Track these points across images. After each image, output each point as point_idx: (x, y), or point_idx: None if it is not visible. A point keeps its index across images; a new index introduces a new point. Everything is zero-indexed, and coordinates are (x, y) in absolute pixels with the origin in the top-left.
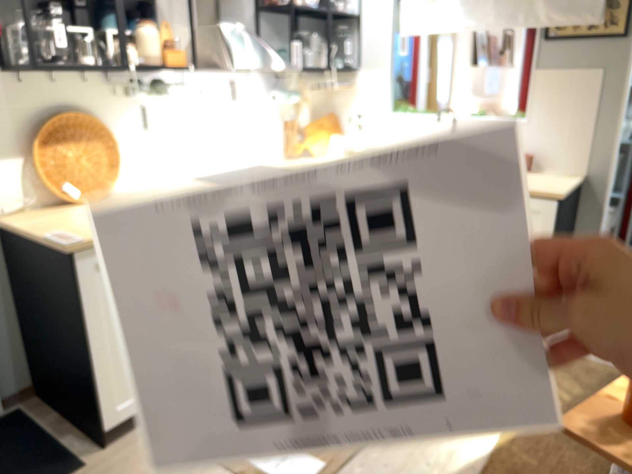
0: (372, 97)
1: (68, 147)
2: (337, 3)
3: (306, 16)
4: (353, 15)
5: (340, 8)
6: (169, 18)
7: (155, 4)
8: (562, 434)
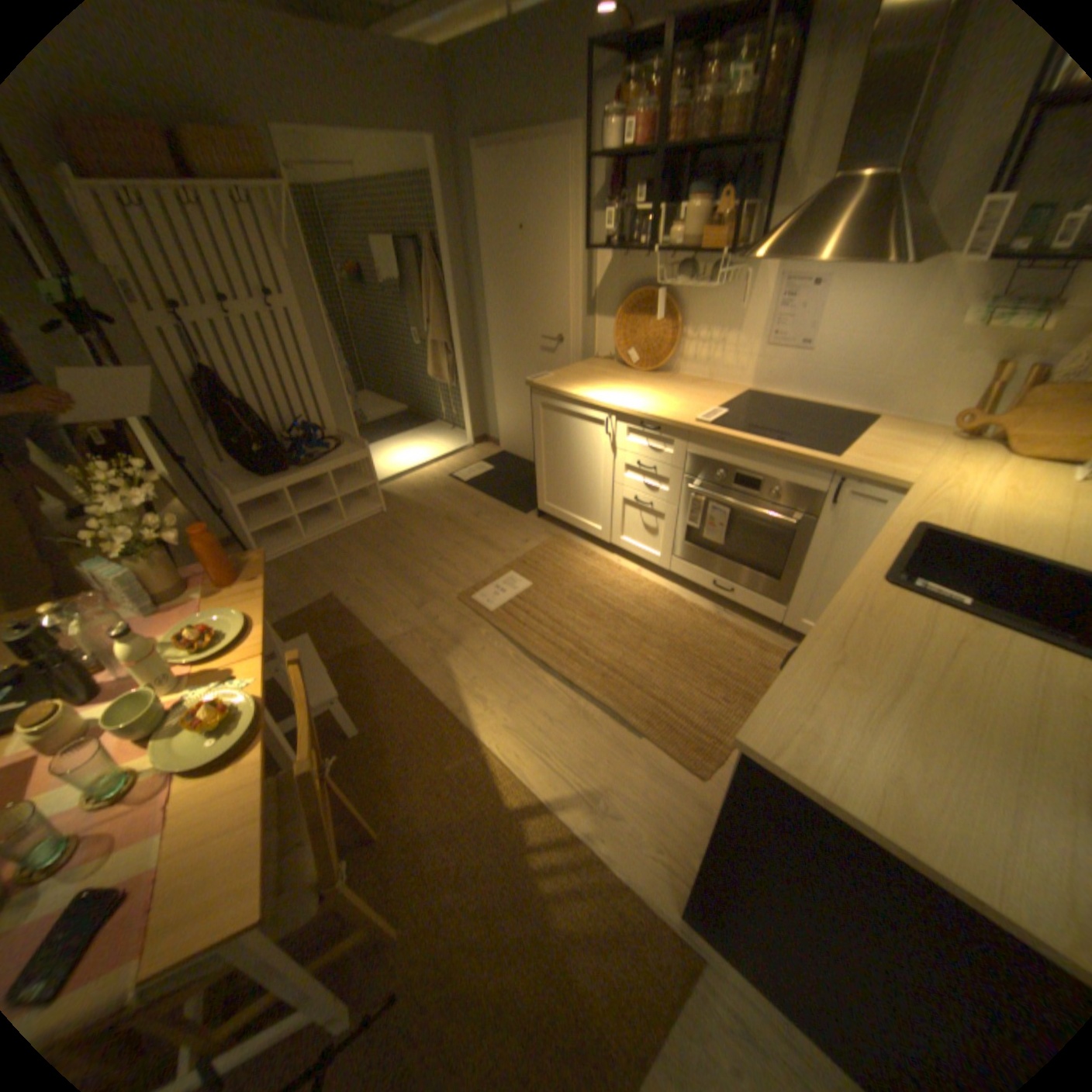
0: None
1: (644, 318)
2: None
3: None
4: None
5: None
6: (801, 170)
7: (779, 154)
8: (480, 825)
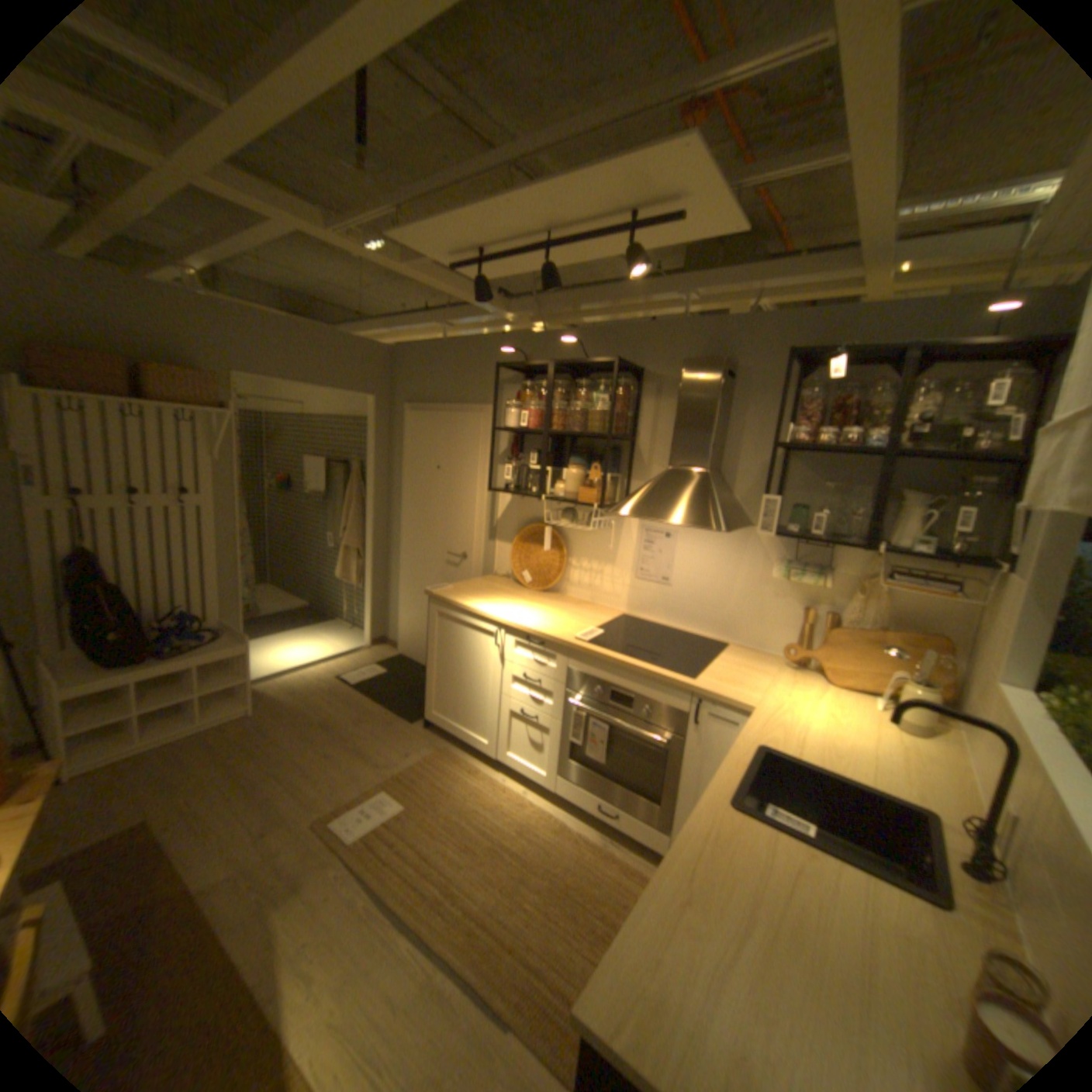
0: (1004, 637)
1: (536, 547)
2: (970, 435)
3: (923, 457)
4: (996, 458)
5: (982, 443)
6: (647, 460)
7: (630, 448)
8: None
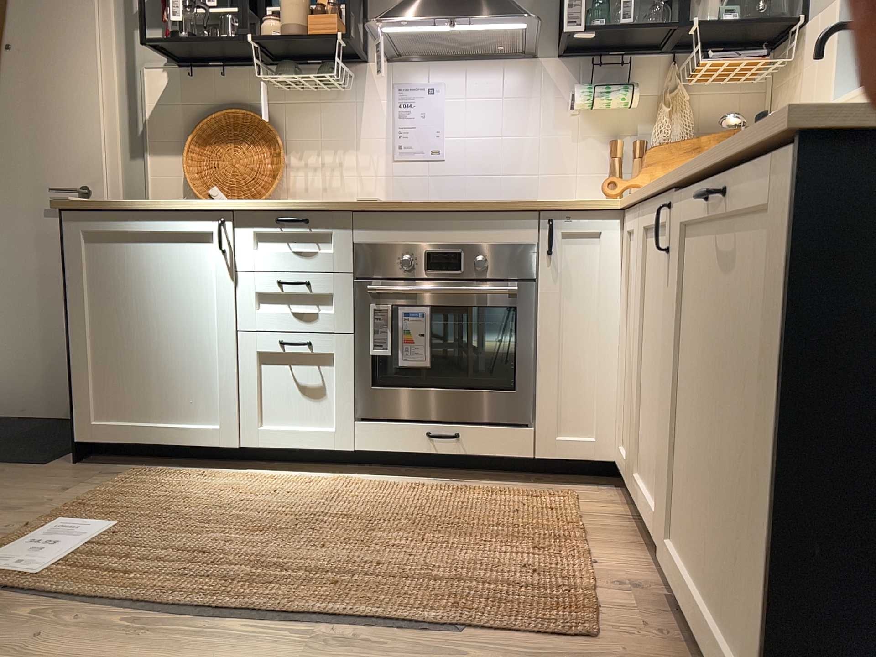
0: (815, 75)
1: (227, 147)
2: None
3: None
4: None
5: None
6: None
7: None
8: None
